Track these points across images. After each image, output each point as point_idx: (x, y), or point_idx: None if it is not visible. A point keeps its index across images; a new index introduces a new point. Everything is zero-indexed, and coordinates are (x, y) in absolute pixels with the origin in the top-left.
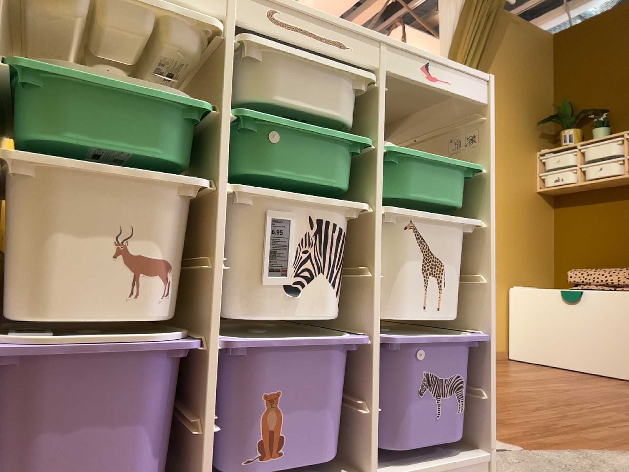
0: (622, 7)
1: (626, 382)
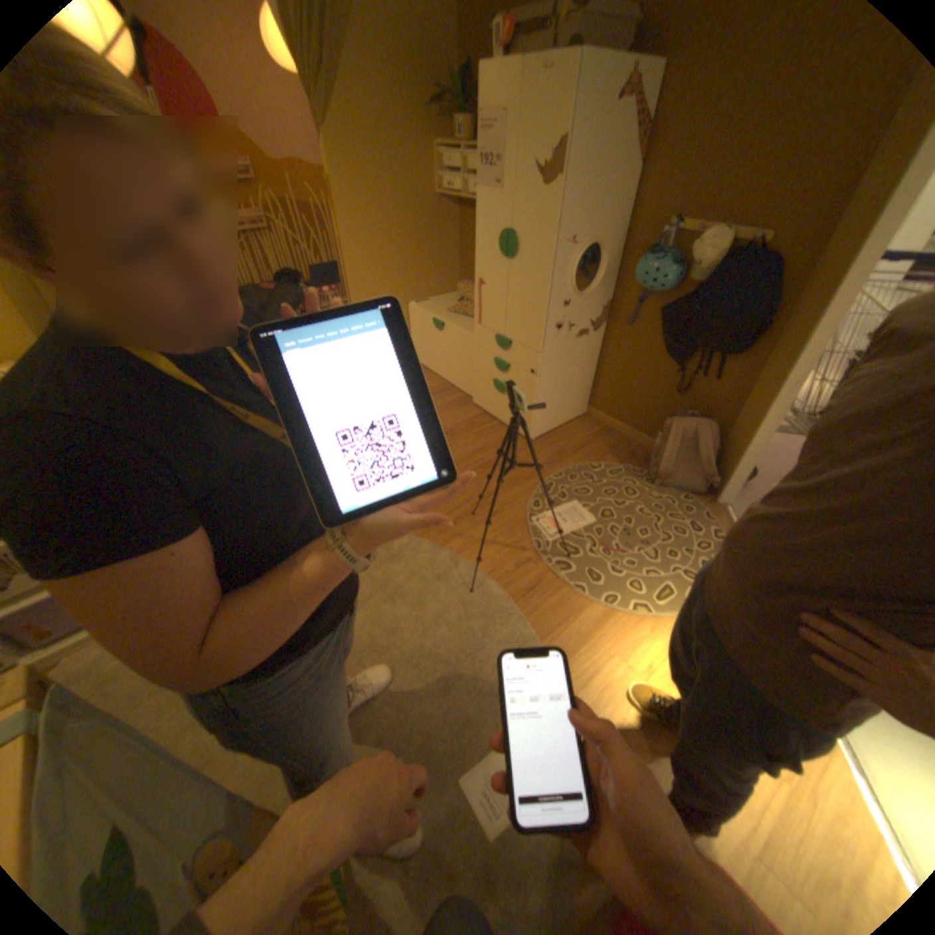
0: None
1: (461, 401)
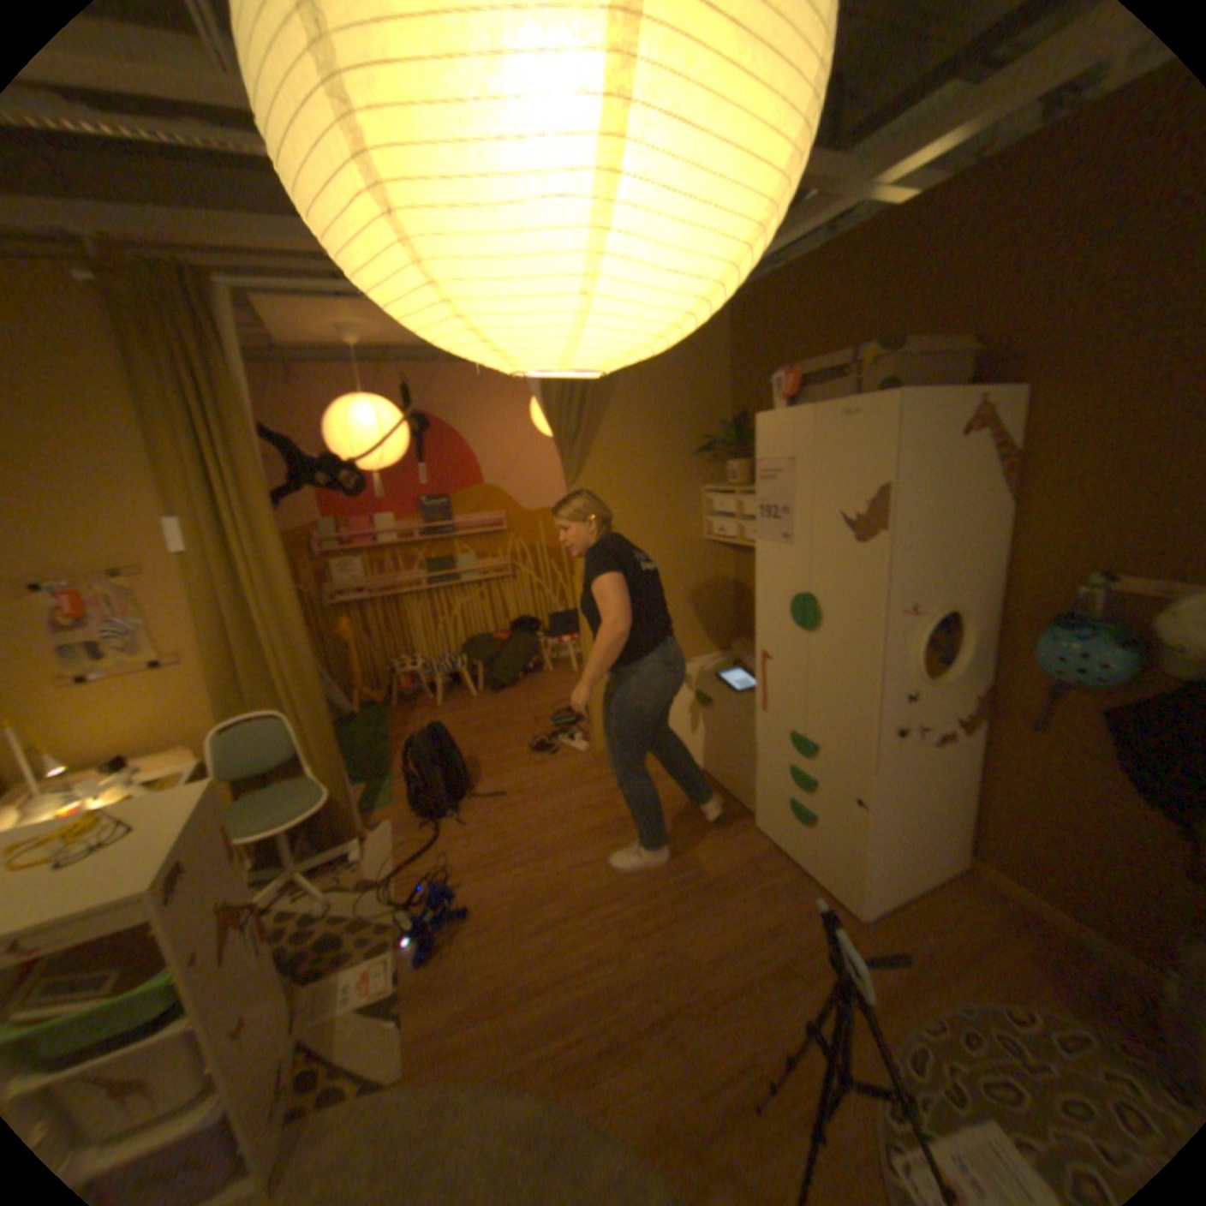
0: (807, 258)
1: (738, 819)
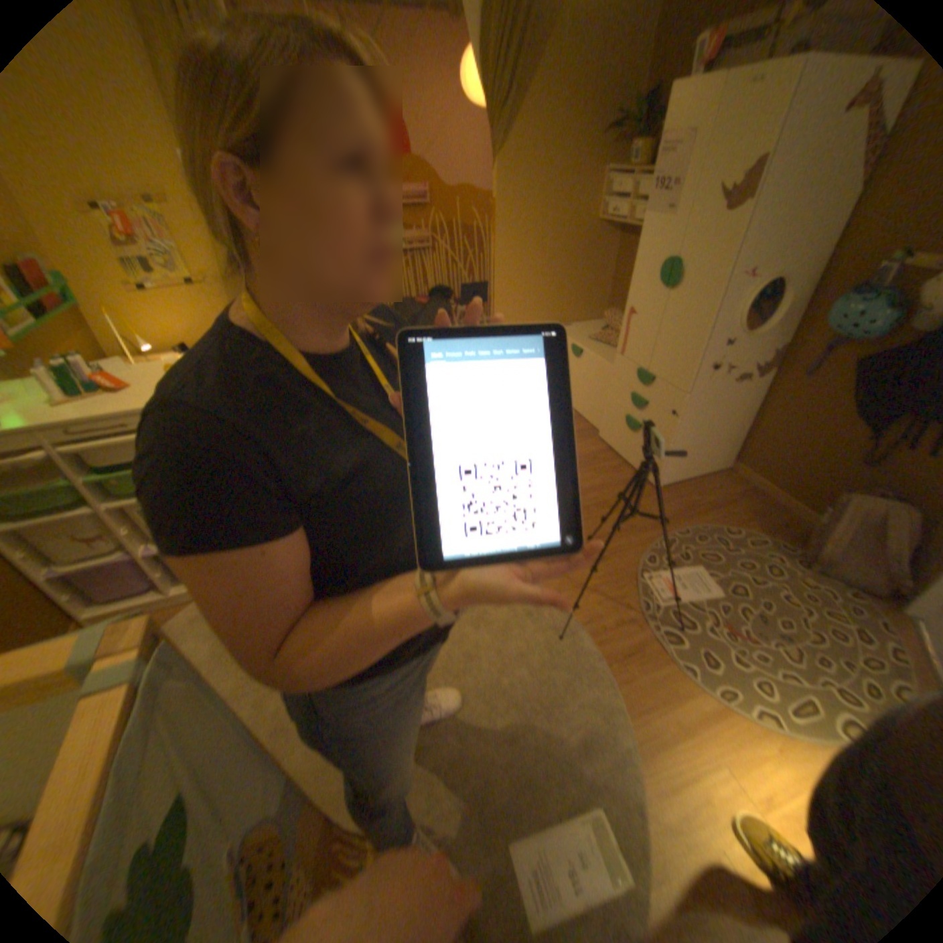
0: None
1: (587, 433)
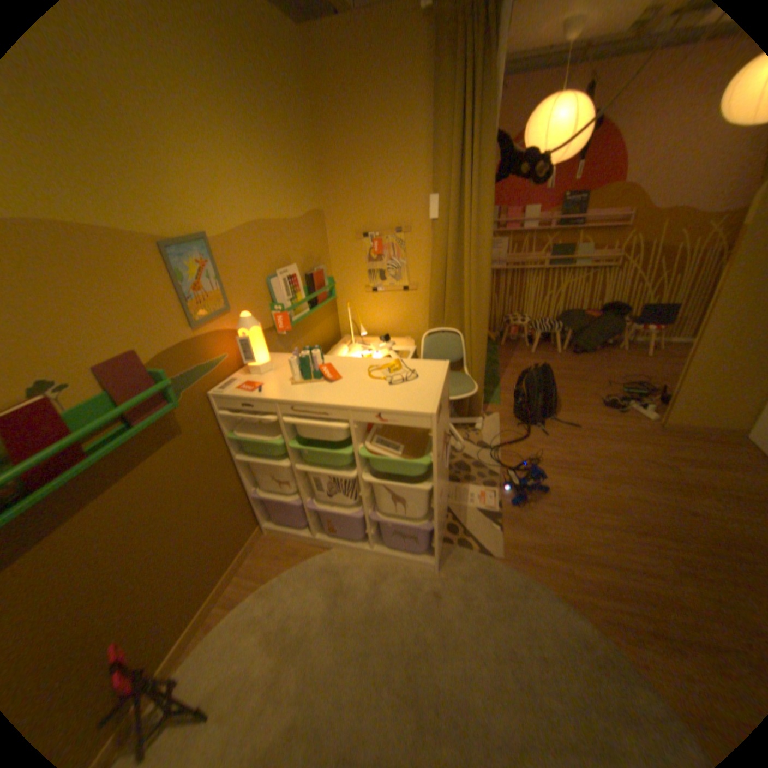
0: None
1: None
